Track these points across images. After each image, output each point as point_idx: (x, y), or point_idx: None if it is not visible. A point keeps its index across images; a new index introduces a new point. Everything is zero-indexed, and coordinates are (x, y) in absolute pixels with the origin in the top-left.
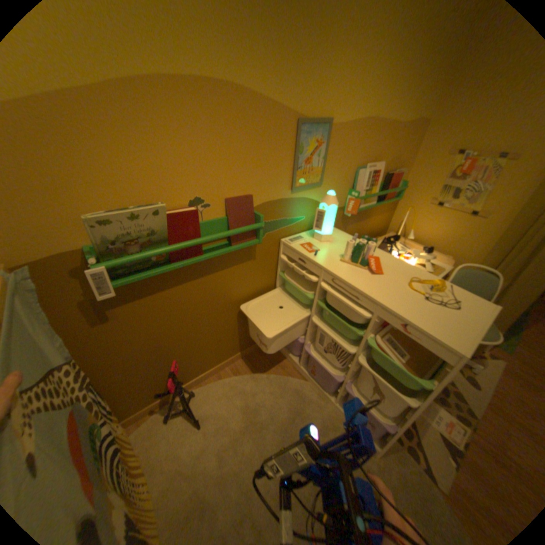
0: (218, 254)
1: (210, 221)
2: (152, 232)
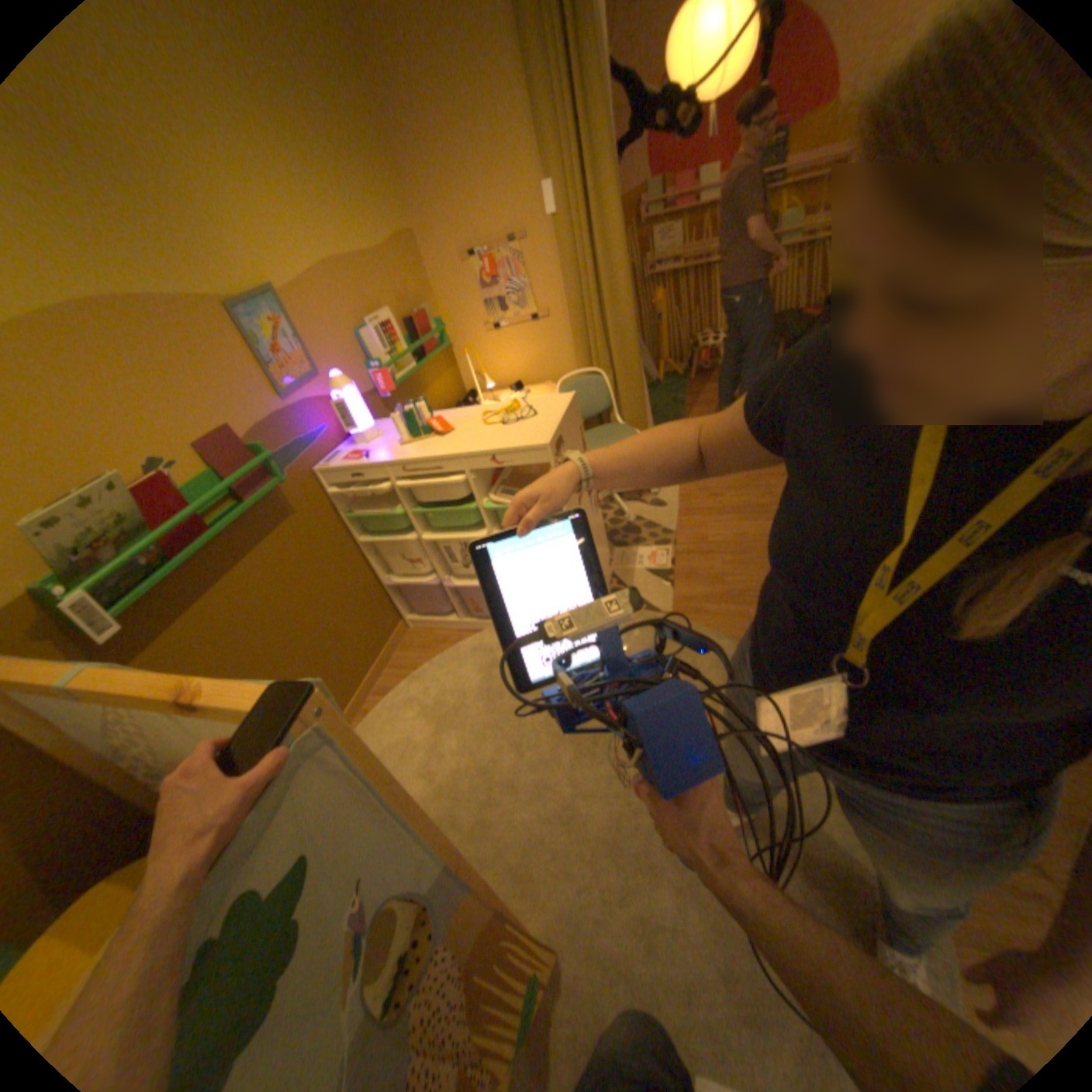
0: (231, 518)
1: (188, 482)
2: (117, 517)
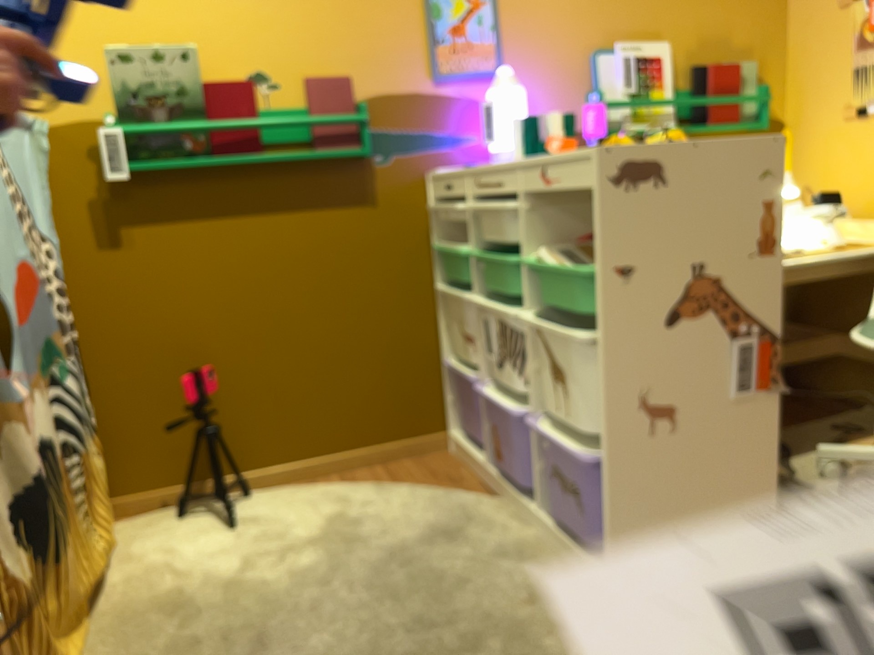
0: (285, 156)
1: (278, 110)
2: (180, 89)
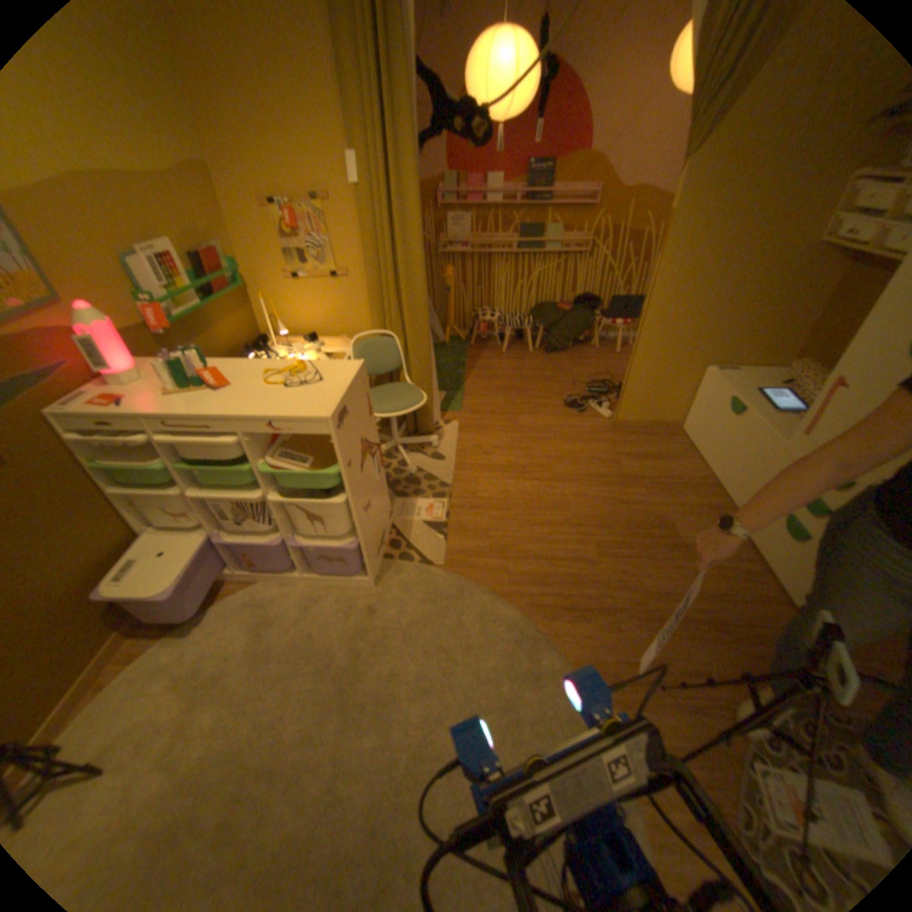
0: None
1: None
2: None
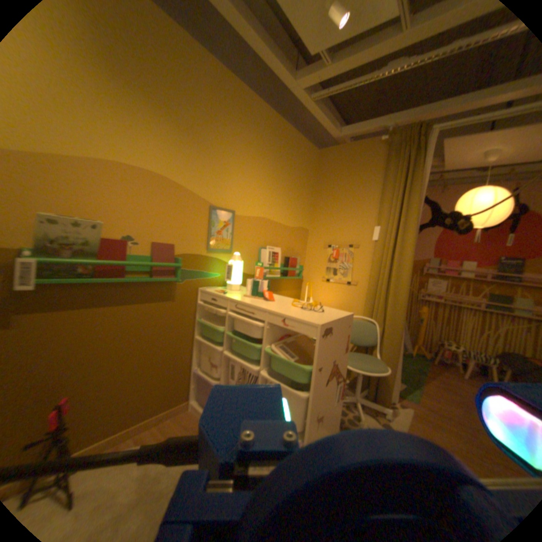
0: (138, 281)
1: (136, 256)
2: (85, 243)
